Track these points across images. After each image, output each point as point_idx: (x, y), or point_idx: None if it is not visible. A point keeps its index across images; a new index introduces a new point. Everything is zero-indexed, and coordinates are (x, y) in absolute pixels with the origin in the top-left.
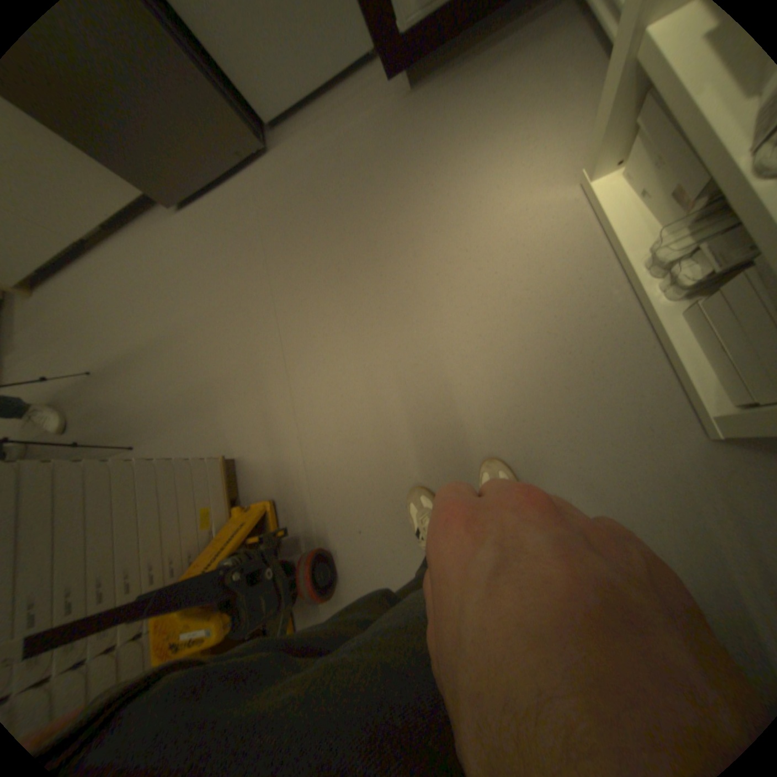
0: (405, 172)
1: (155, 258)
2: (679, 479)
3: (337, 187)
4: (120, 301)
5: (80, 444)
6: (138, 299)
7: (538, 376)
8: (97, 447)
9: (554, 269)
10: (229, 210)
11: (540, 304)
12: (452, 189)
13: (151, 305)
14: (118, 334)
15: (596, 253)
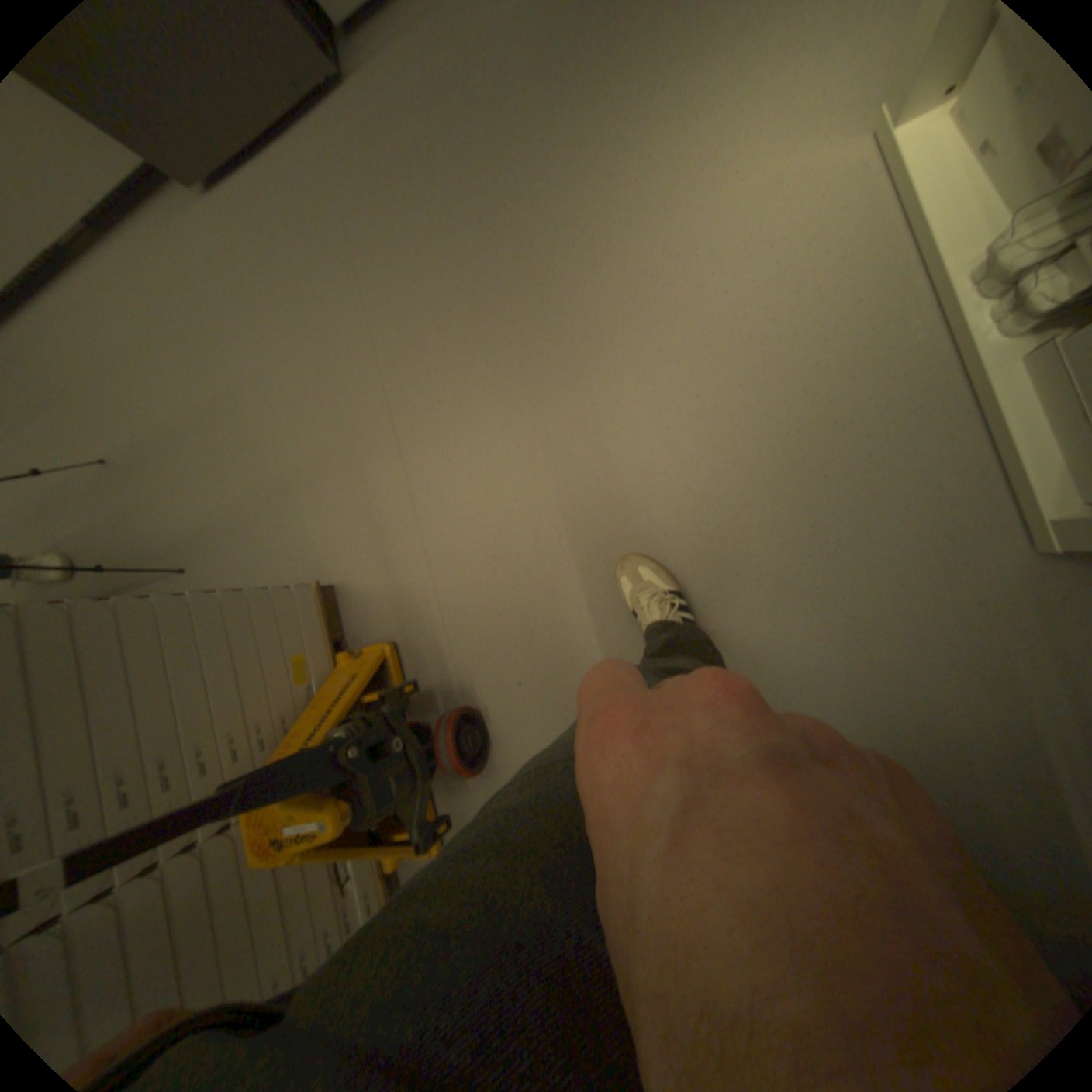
0: (578, 115)
1: (179, 274)
2: (984, 609)
3: (465, 144)
4: (134, 347)
5: (107, 565)
6: (162, 344)
7: (784, 458)
8: (133, 569)
9: (819, 285)
10: (289, 189)
11: (793, 345)
12: (657, 146)
13: (183, 352)
14: (139, 400)
15: (890, 257)
